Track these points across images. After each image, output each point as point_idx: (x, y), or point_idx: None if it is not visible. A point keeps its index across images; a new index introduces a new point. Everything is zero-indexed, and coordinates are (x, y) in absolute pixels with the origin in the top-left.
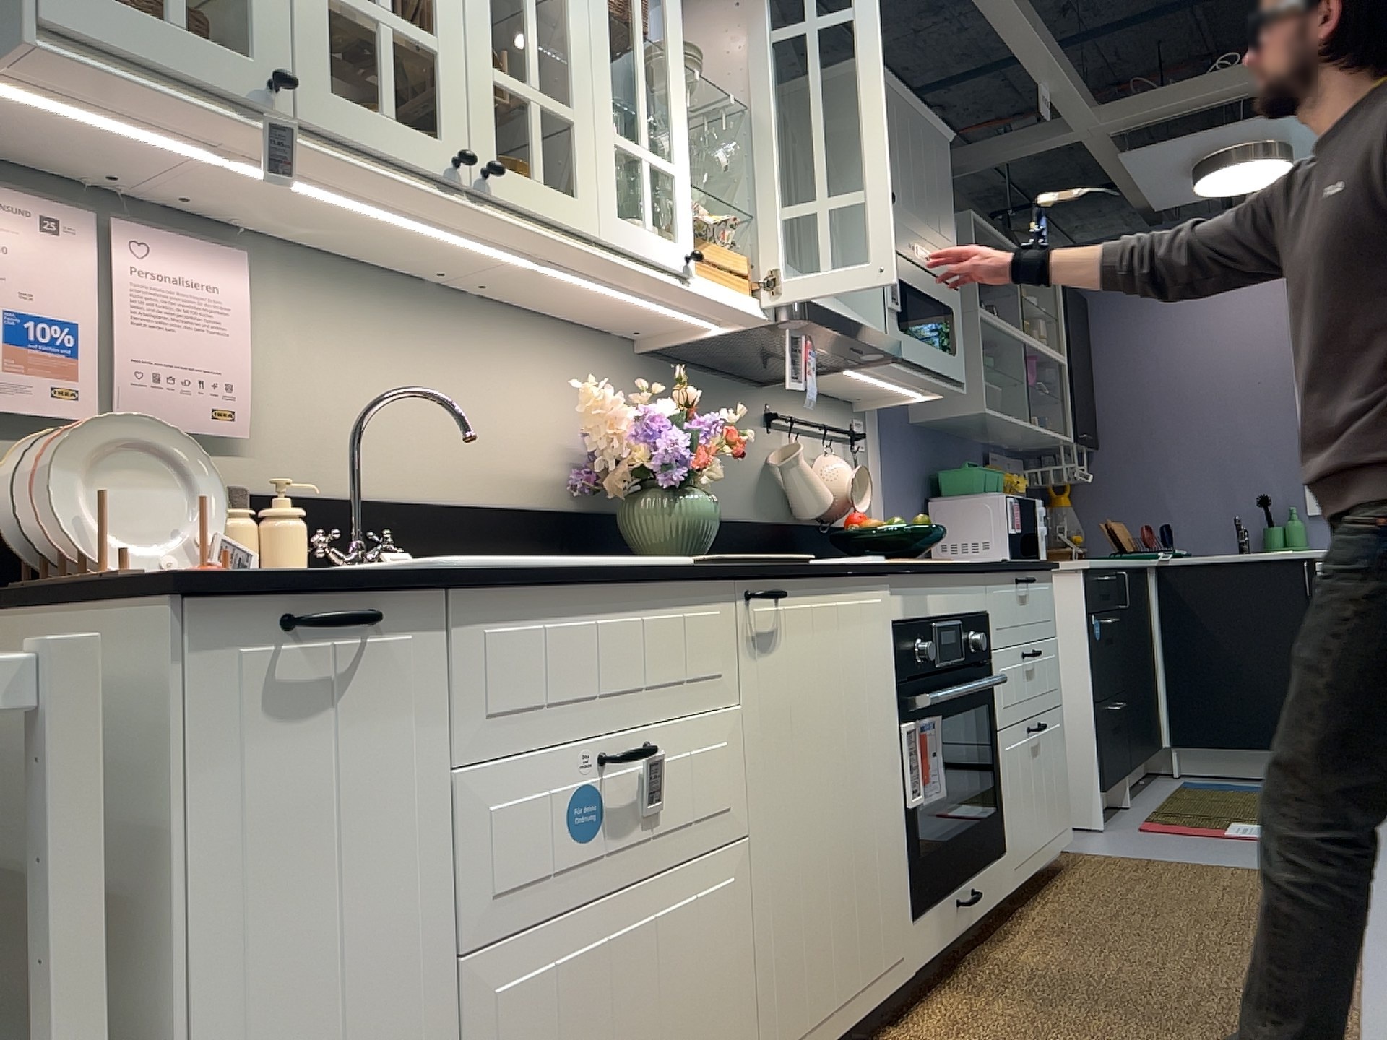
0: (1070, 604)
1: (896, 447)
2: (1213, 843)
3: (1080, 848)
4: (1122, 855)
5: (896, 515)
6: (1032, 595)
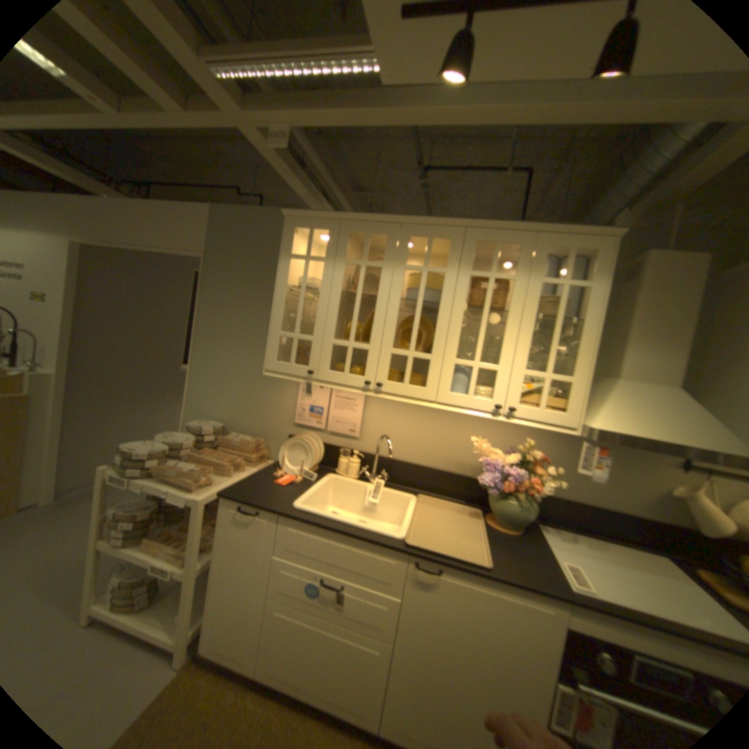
0: None
1: None
2: None
3: None
4: None
5: None
6: None
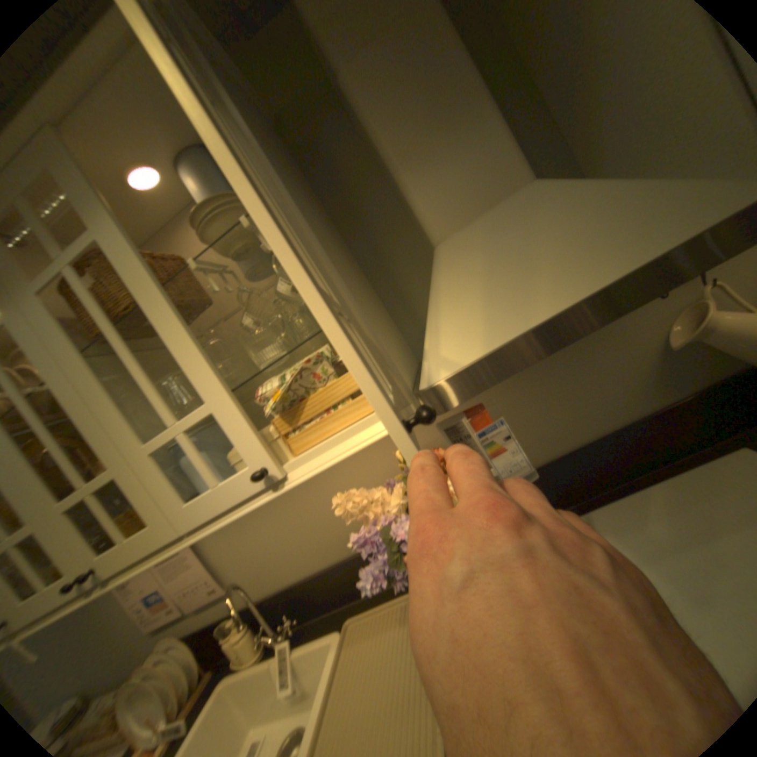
0: None
1: None
2: None
3: None
4: None
5: None
6: None
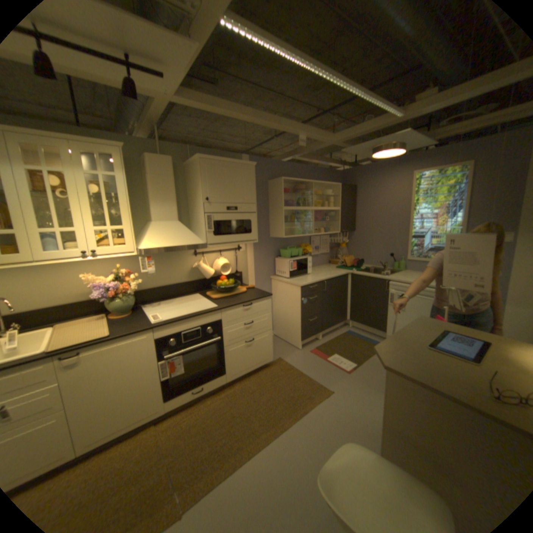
0: (297, 294)
1: (260, 246)
2: (318, 364)
3: (285, 357)
4: (289, 364)
5: (258, 265)
6: (252, 307)
